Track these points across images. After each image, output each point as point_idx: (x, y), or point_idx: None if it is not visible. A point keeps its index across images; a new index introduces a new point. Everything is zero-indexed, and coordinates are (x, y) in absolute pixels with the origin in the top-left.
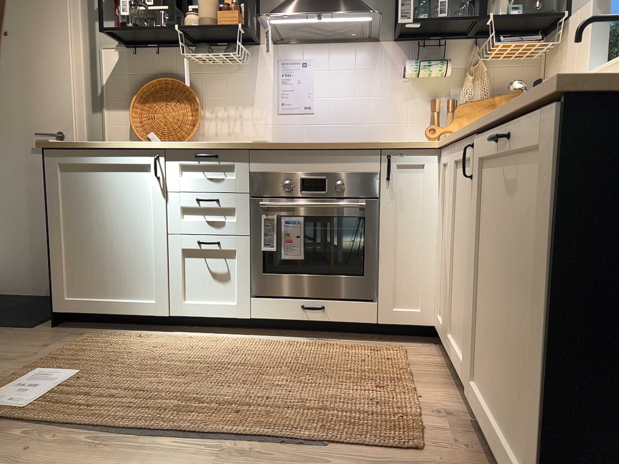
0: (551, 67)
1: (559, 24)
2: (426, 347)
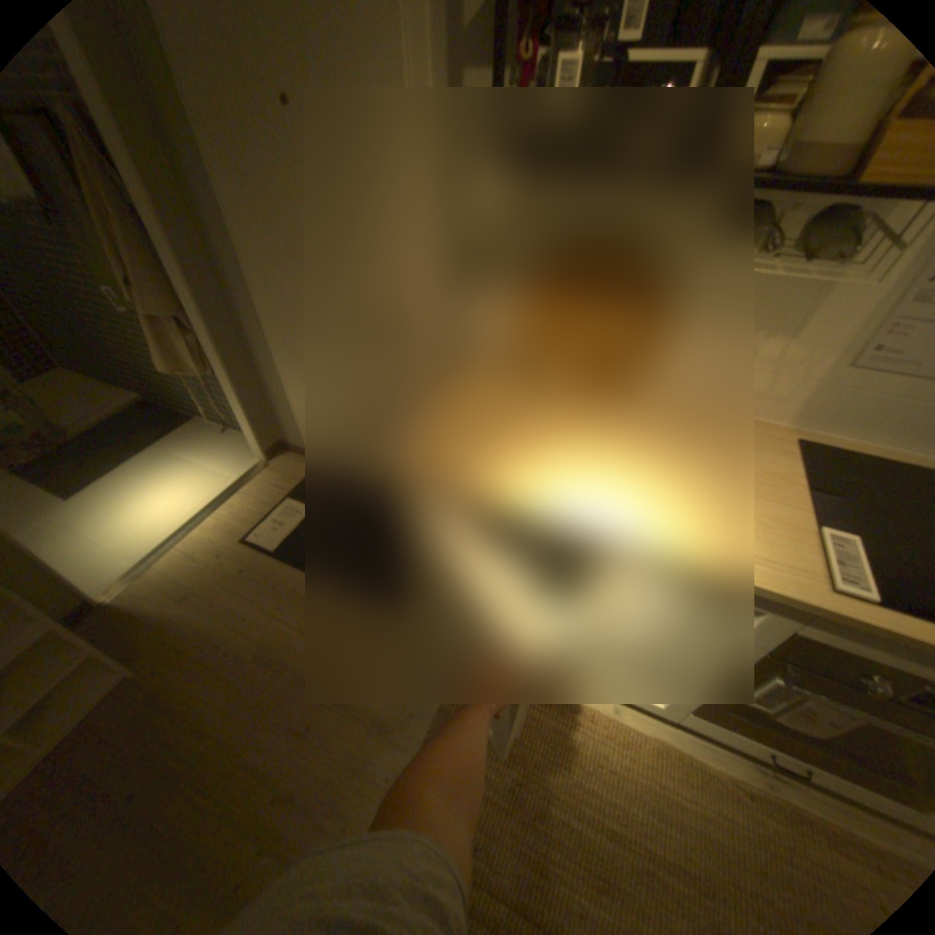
0: None
1: None
2: None
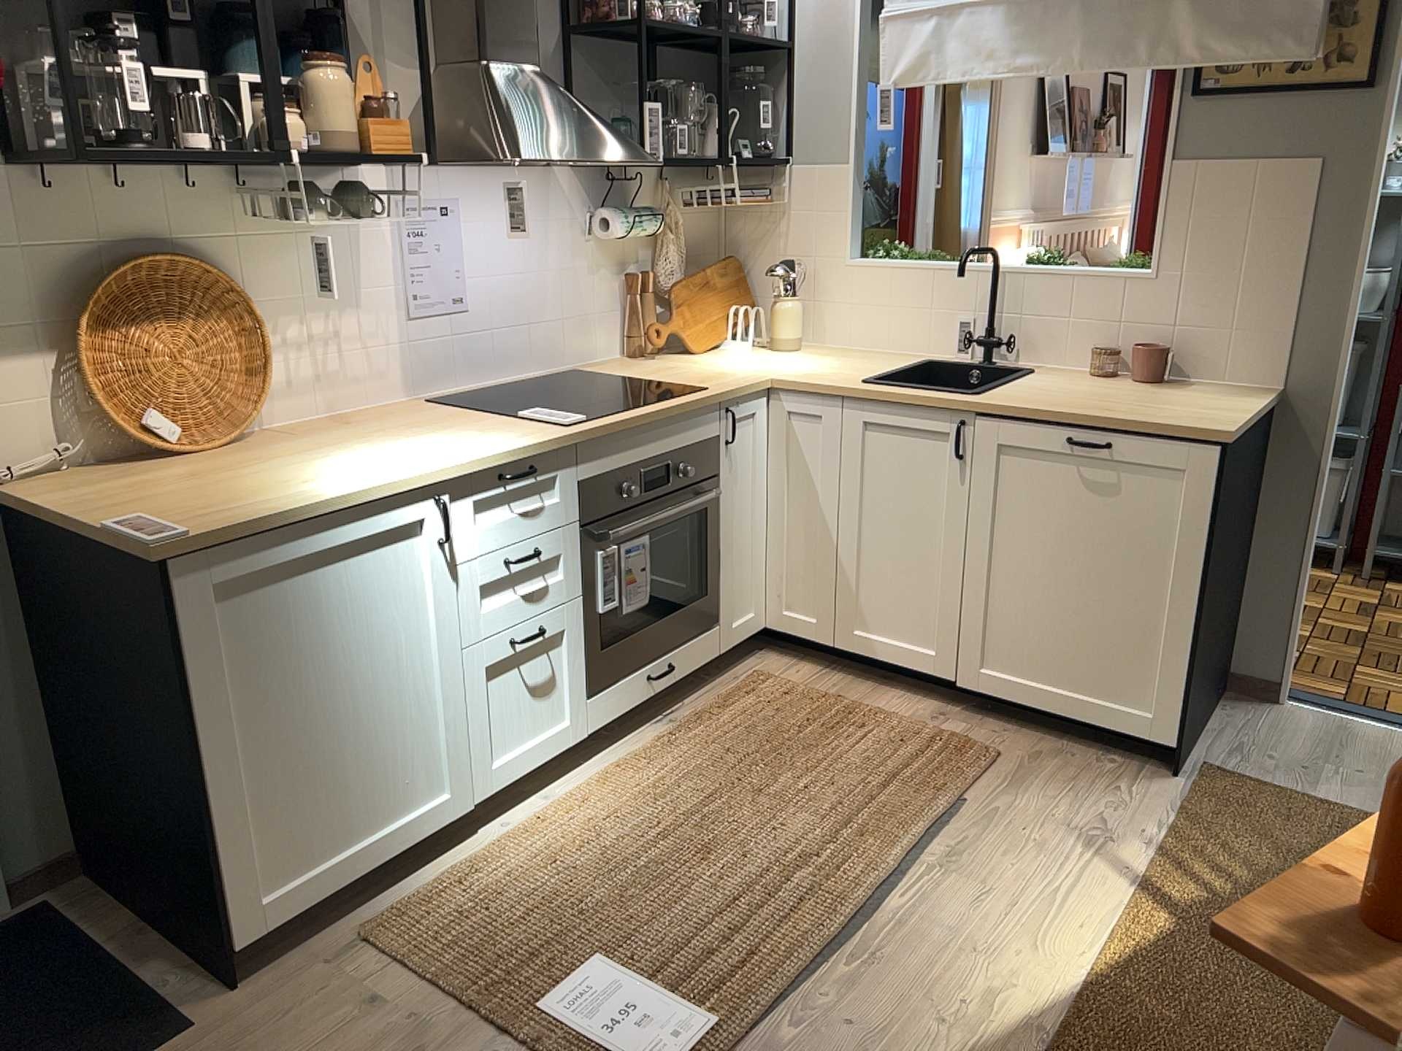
0: (754, 222)
1: (770, 164)
2: (768, 660)
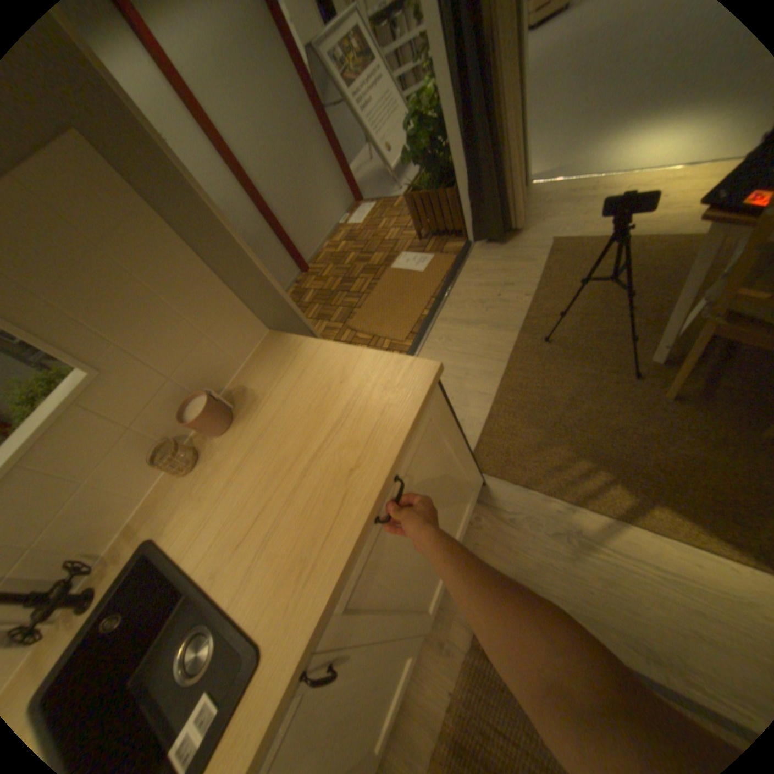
0: None
1: None
2: None
